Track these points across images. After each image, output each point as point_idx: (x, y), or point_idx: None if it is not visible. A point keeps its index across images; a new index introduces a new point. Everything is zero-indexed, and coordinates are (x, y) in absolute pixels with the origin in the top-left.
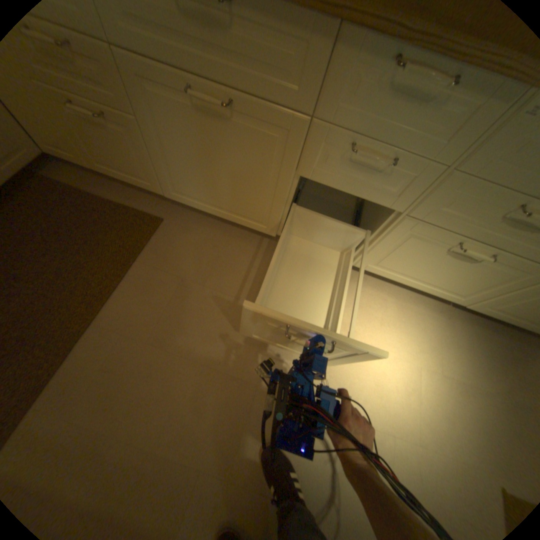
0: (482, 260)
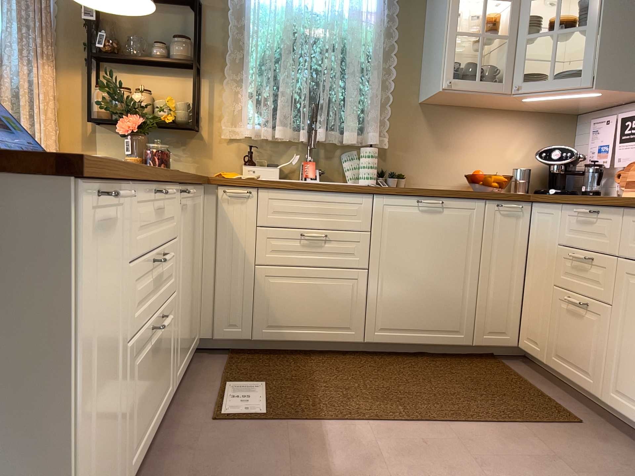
0: None
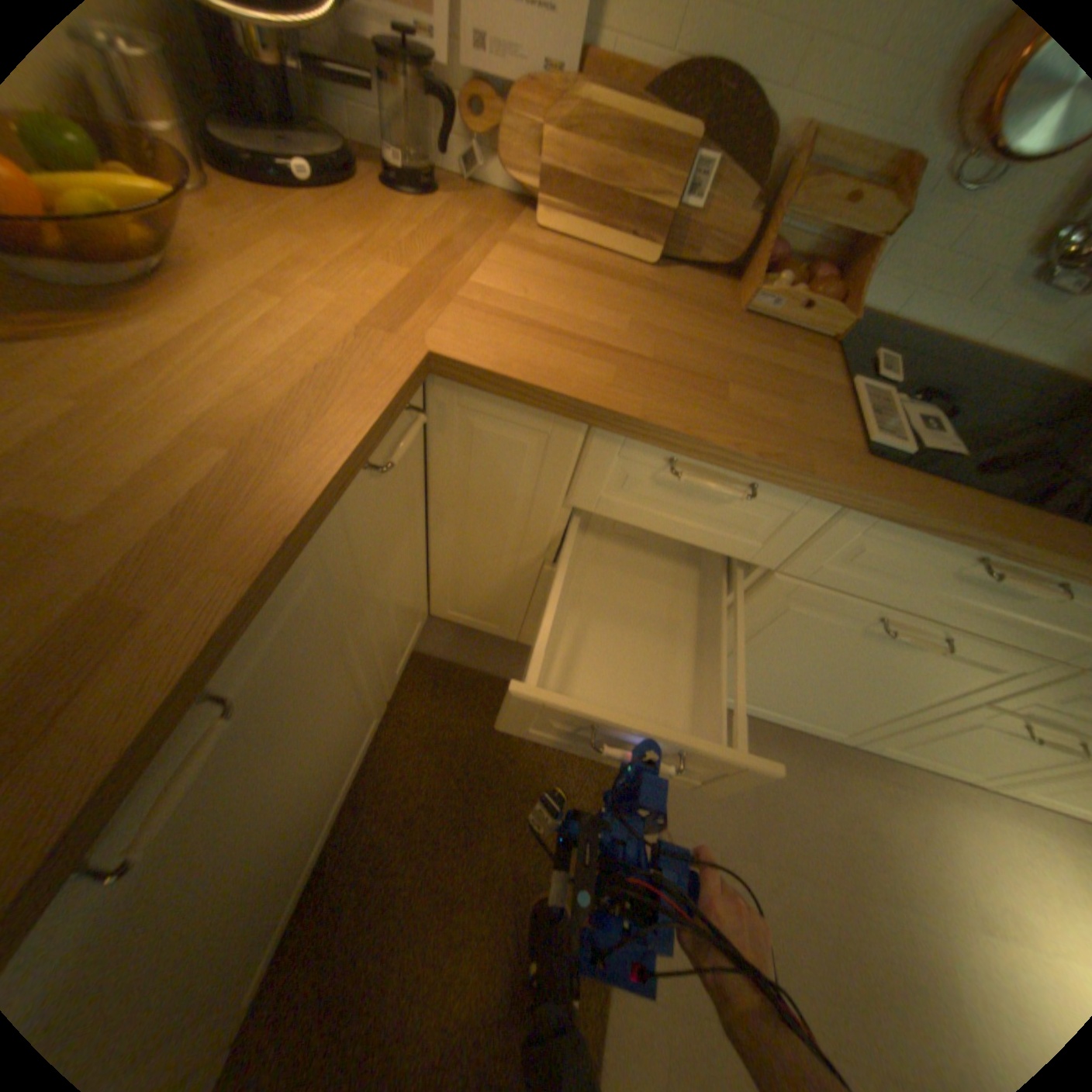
0: None
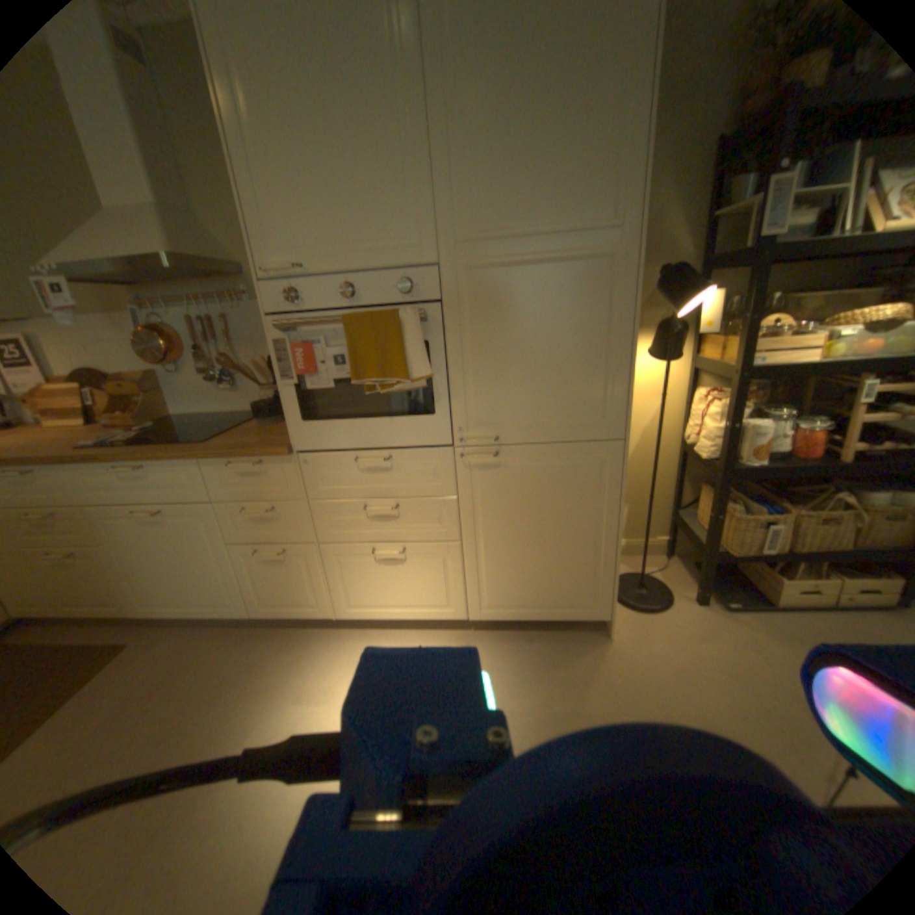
0: (404, 559)
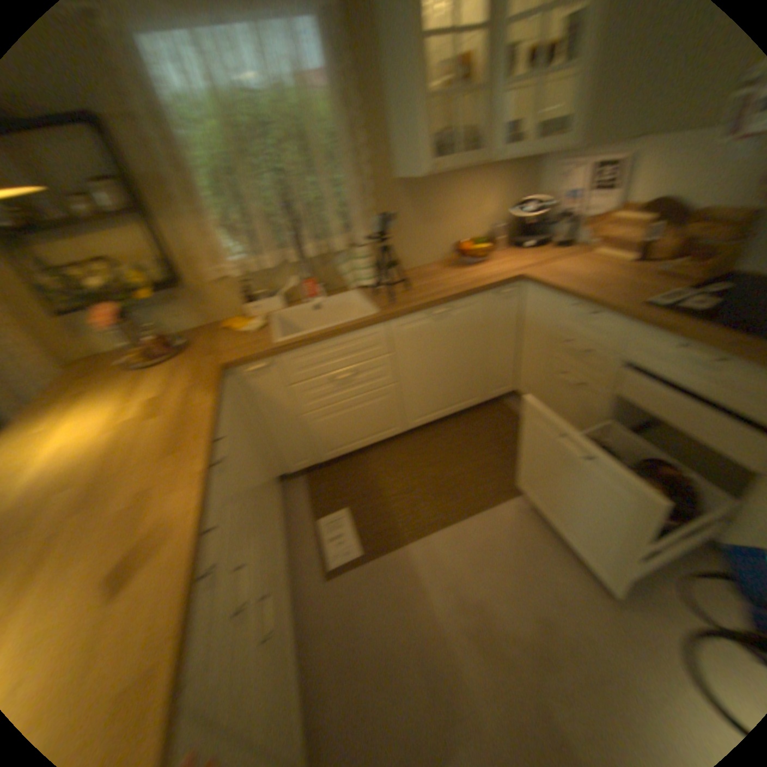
0: None
